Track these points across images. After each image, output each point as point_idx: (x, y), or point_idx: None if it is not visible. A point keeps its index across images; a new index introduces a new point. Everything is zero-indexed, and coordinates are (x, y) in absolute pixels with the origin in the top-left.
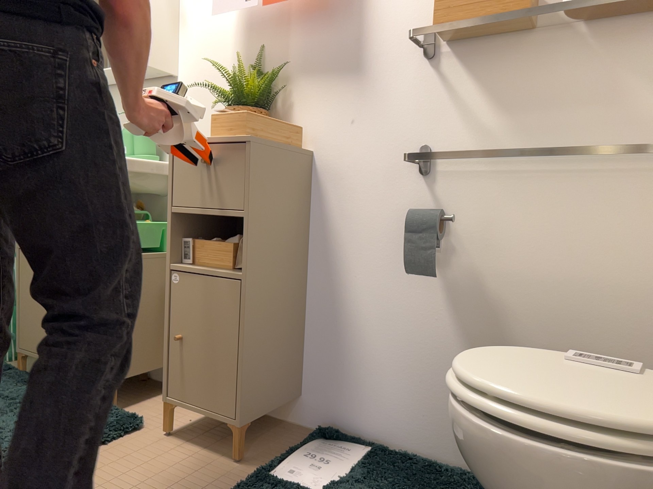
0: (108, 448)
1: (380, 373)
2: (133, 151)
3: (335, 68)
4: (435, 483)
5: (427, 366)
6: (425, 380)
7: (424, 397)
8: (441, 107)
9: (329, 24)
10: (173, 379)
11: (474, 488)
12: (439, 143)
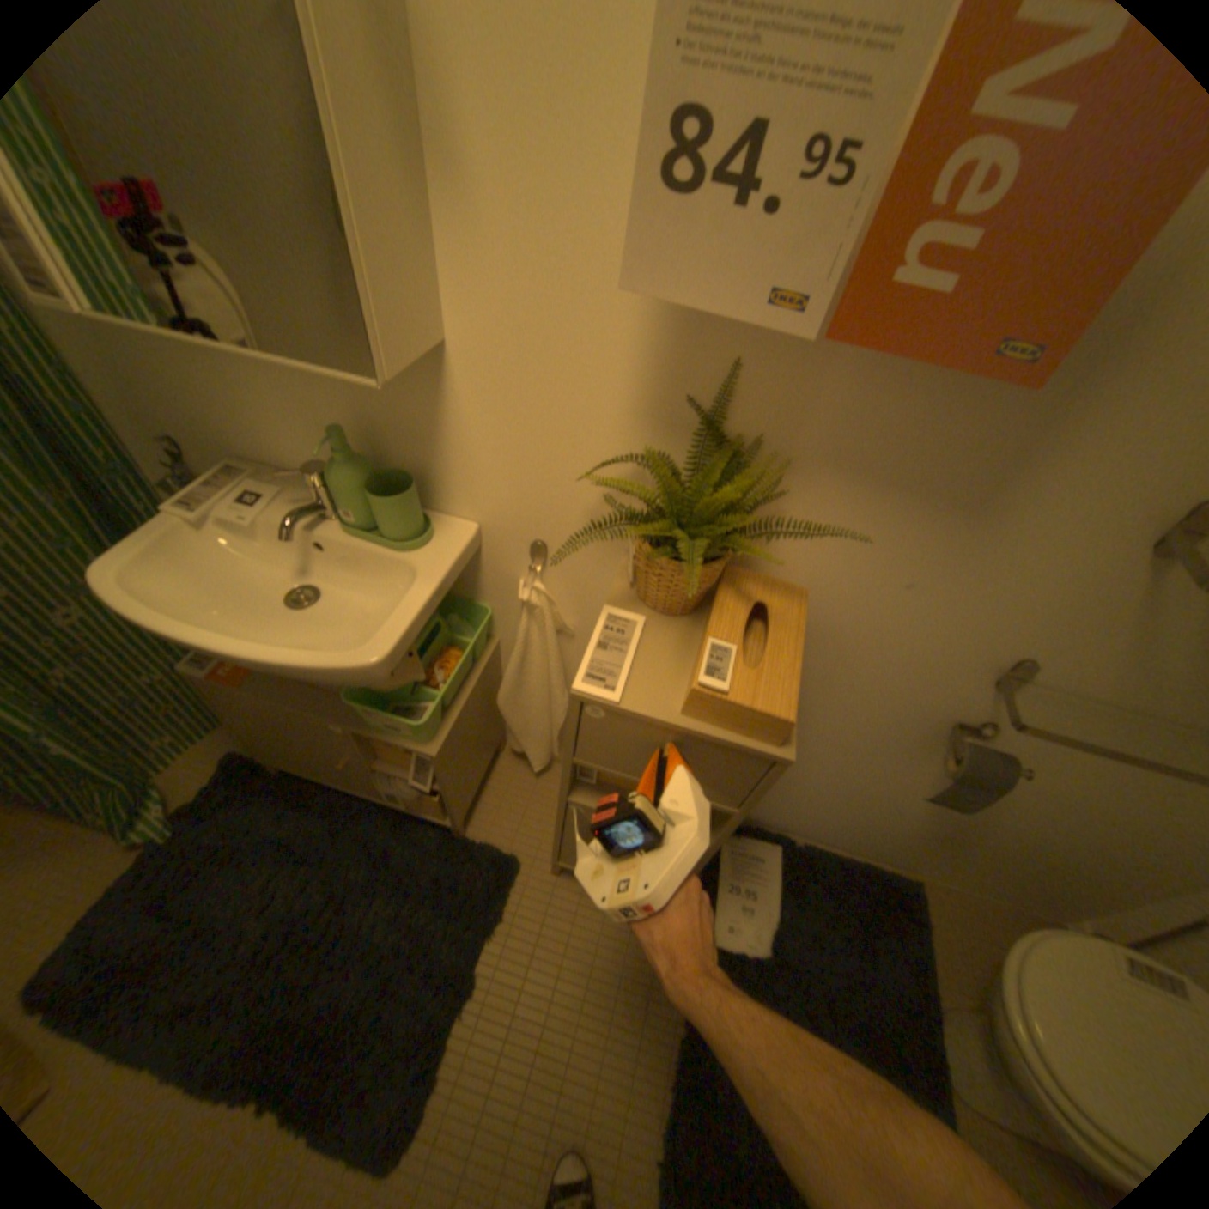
0: (510, 929)
1: (808, 800)
2: (372, 515)
3: (925, 484)
4: (865, 909)
5: (873, 810)
6: (865, 816)
7: (856, 823)
8: (1112, 624)
9: (966, 380)
10: (570, 857)
11: (898, 906)
12: (1062, 662)
